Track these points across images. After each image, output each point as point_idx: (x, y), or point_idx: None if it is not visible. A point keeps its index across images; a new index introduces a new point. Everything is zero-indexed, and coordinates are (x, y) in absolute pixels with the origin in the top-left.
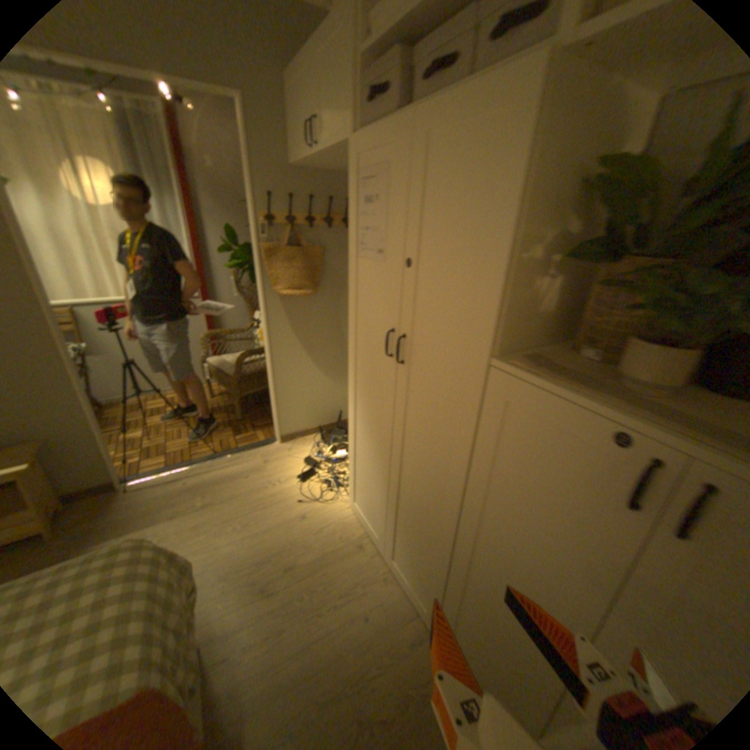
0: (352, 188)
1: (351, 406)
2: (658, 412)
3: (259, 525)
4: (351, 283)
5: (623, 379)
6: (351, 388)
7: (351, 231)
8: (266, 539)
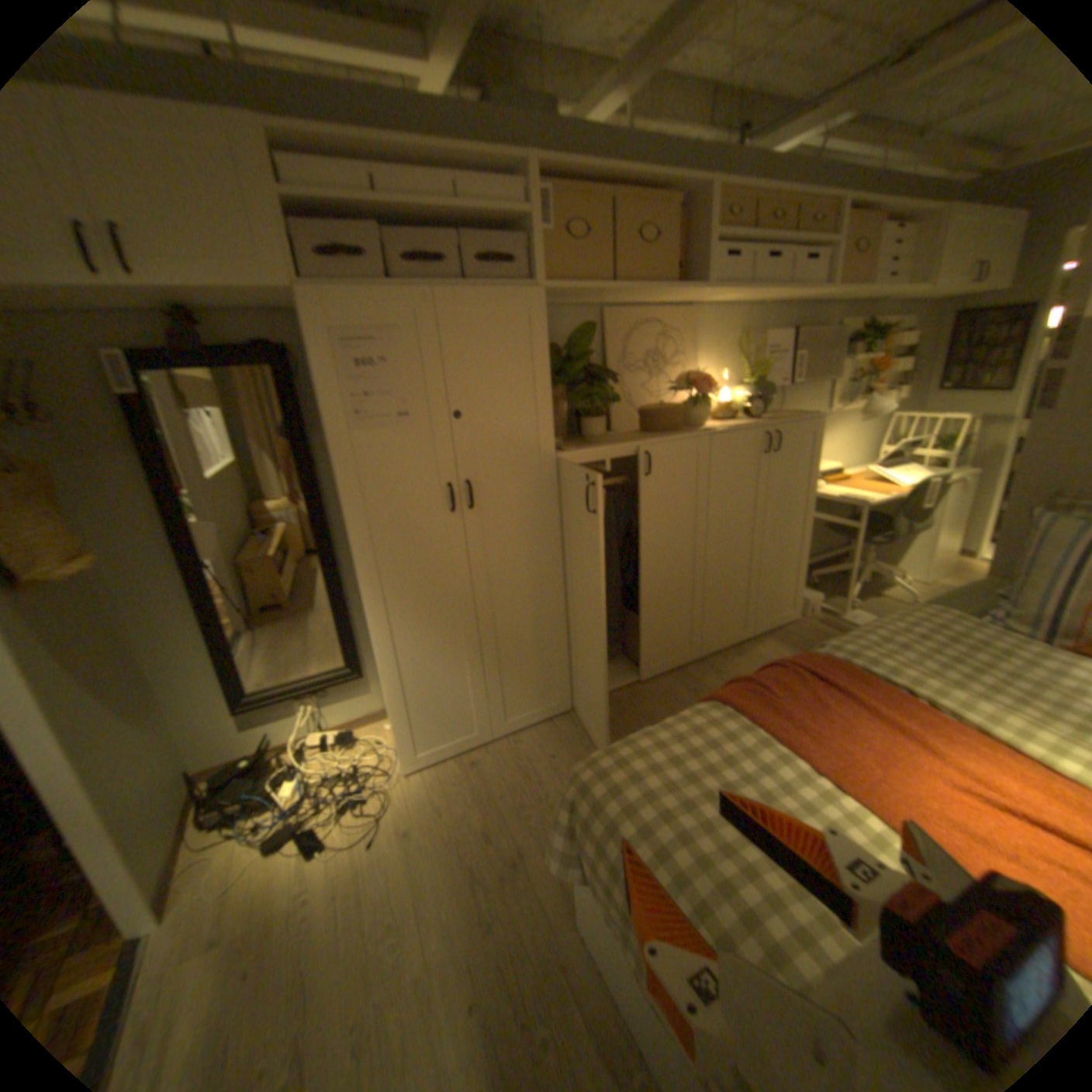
0: (315, 347)
1: (376, 628)
2: (615, 442)
3: (391, 904)
4: (340, 464)
5: (591, 439)
6: (371, 604)
7: (326, 399)
8: (425, 883)
